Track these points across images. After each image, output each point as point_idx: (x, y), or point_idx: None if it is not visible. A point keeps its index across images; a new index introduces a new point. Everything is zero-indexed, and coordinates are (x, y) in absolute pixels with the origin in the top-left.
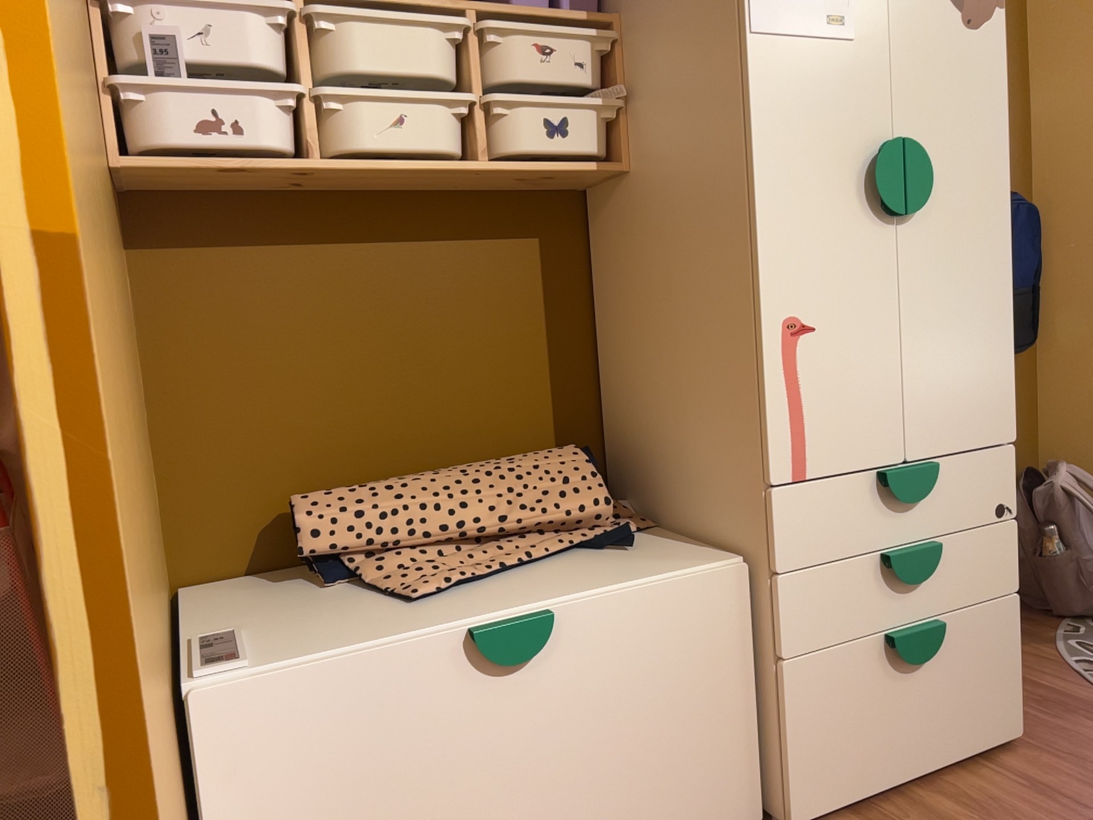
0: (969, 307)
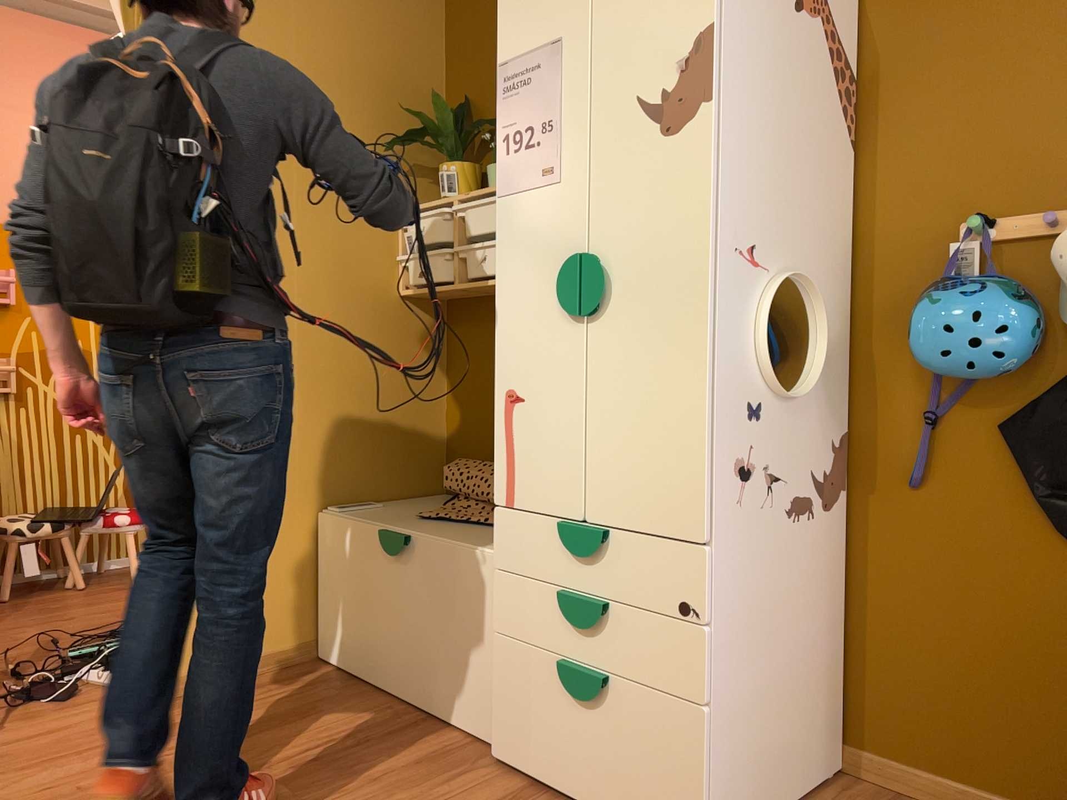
0: (654, 398)
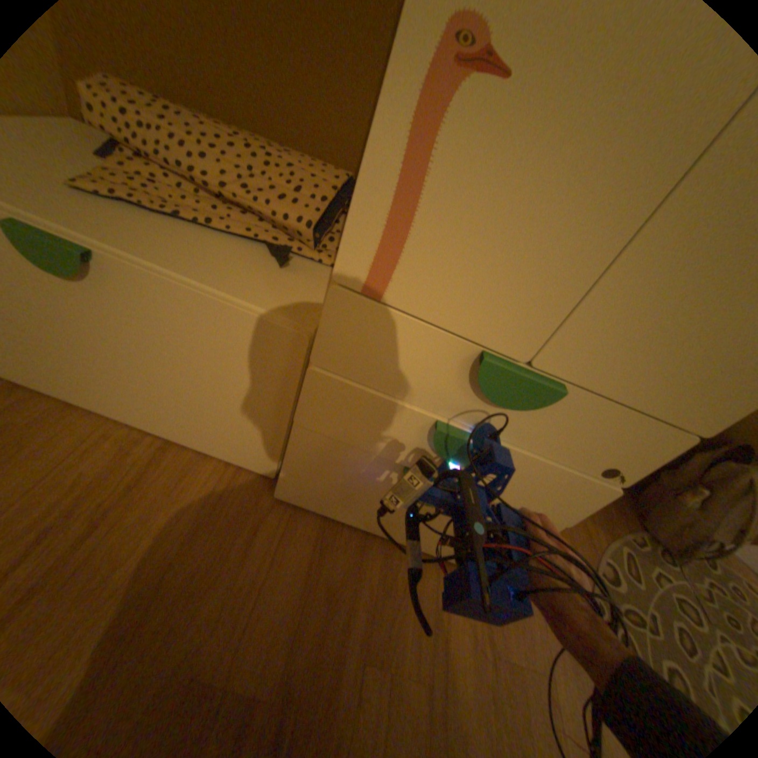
0: None
